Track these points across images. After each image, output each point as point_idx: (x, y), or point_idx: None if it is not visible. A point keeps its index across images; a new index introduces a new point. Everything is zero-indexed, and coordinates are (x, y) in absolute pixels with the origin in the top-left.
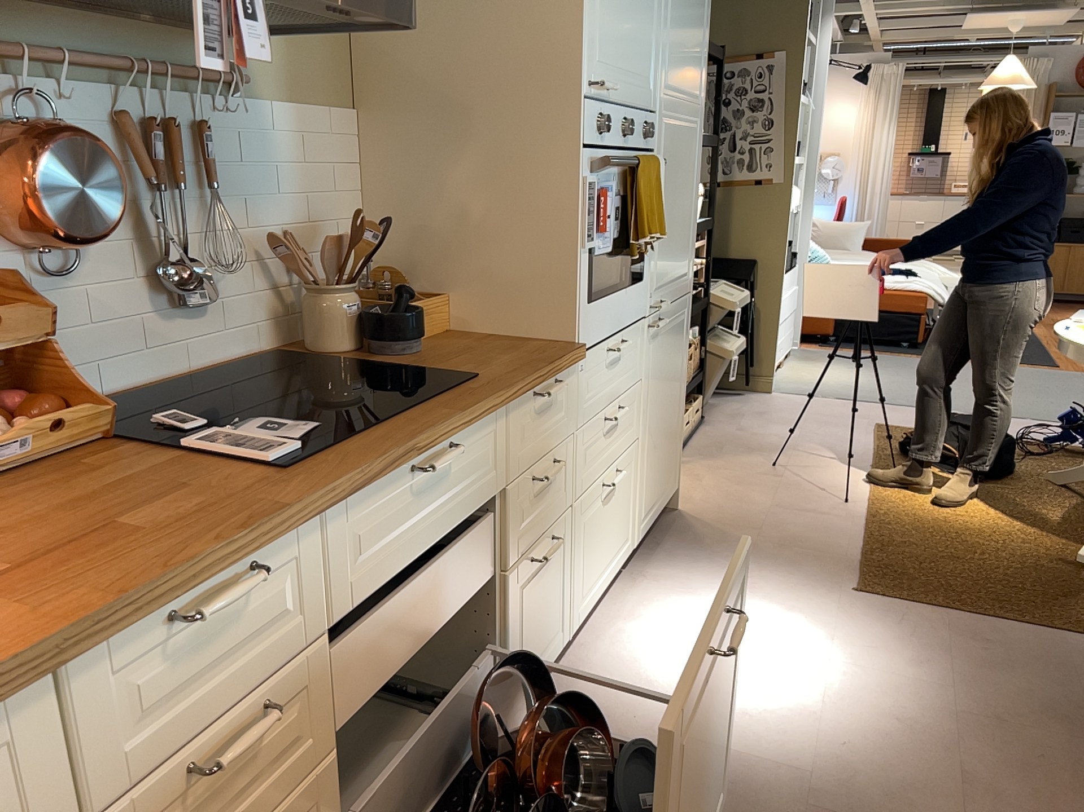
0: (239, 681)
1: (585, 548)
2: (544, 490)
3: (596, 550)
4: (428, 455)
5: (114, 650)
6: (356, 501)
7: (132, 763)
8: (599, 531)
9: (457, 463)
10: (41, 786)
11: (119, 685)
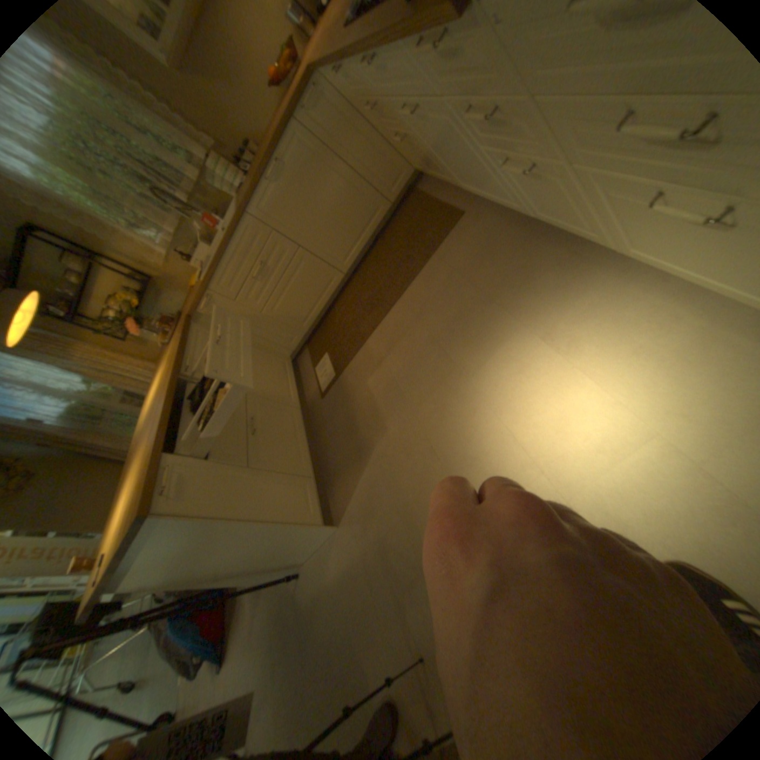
0: (363, 91)
1: (626, 215)
2: (496, 119)
3: (664, 237)
4: (367, 52)
5: (331, 66)
6: (353, 59)
7: (355, 91)
8: (670, 228)
9: (388, 62)
10: (342, 83)
11: (339, 74)
